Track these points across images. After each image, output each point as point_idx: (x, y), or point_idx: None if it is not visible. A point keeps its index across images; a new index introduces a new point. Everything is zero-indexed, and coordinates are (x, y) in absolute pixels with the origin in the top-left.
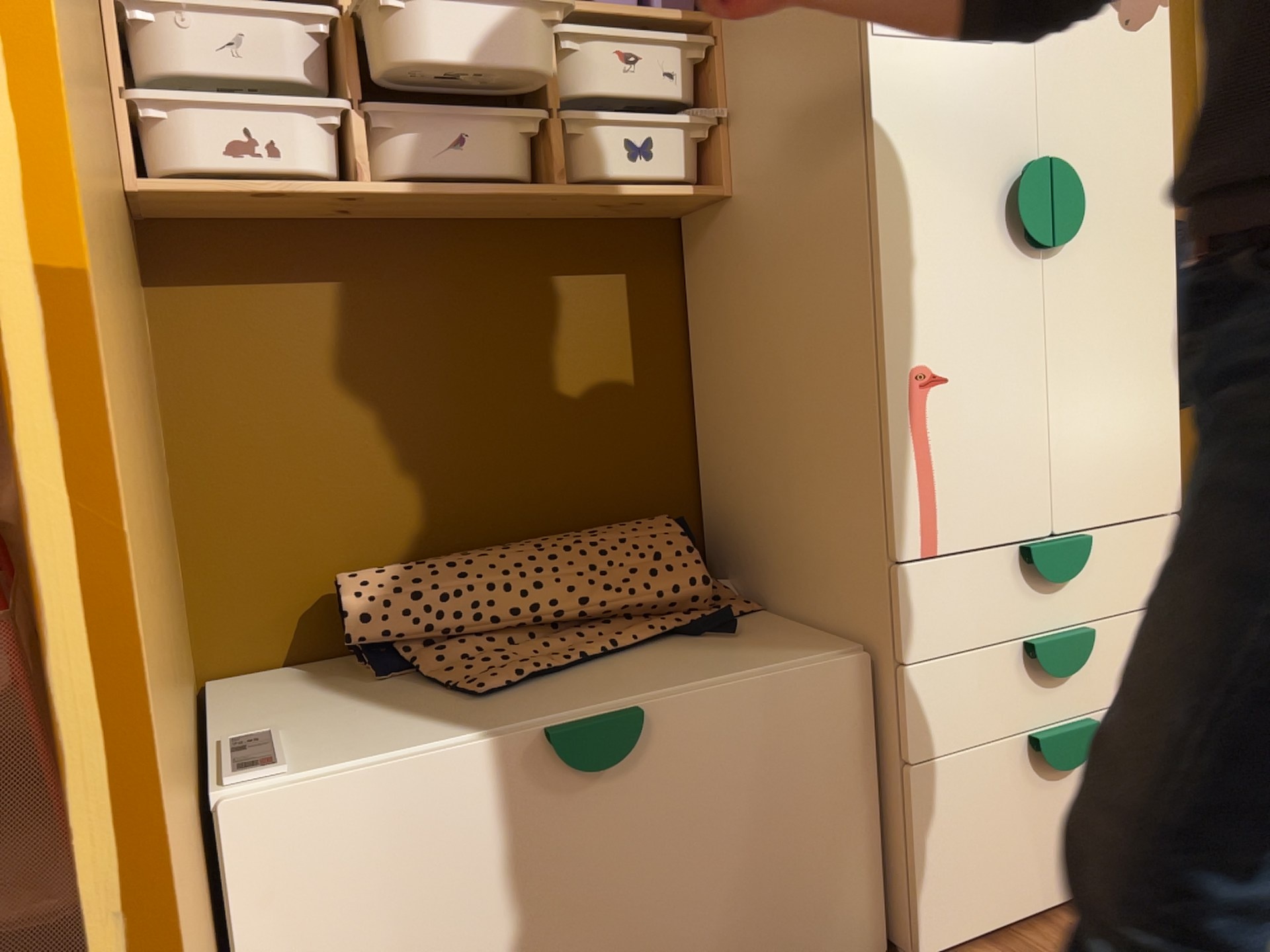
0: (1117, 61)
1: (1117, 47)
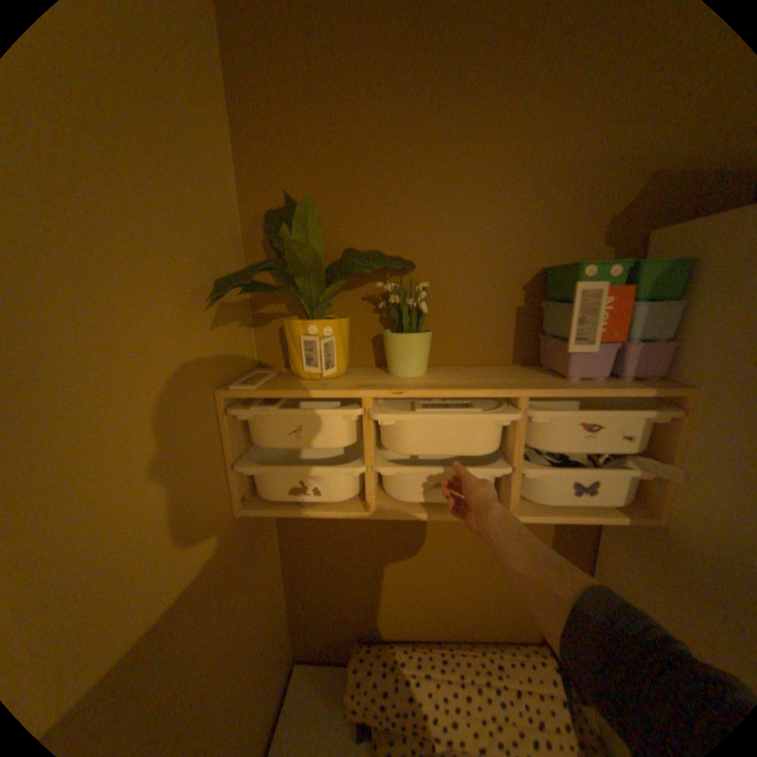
0: None
1: None
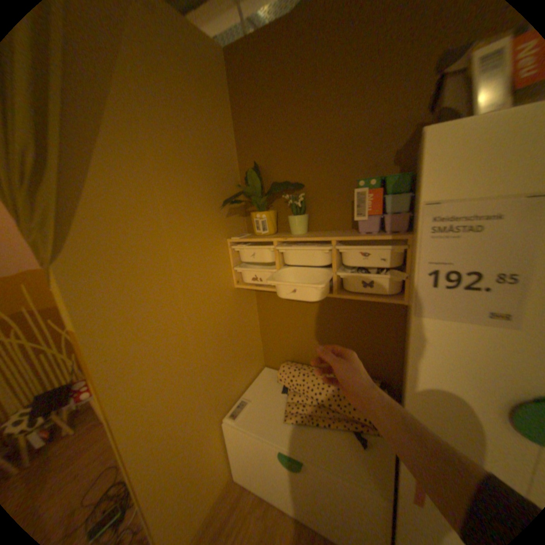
0: None
1: None
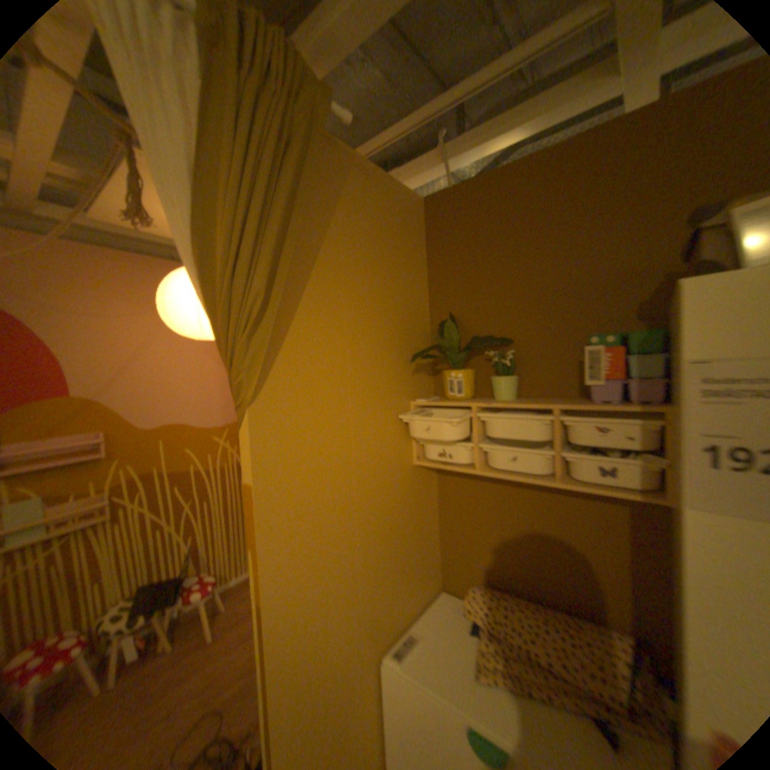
0: None
1: None
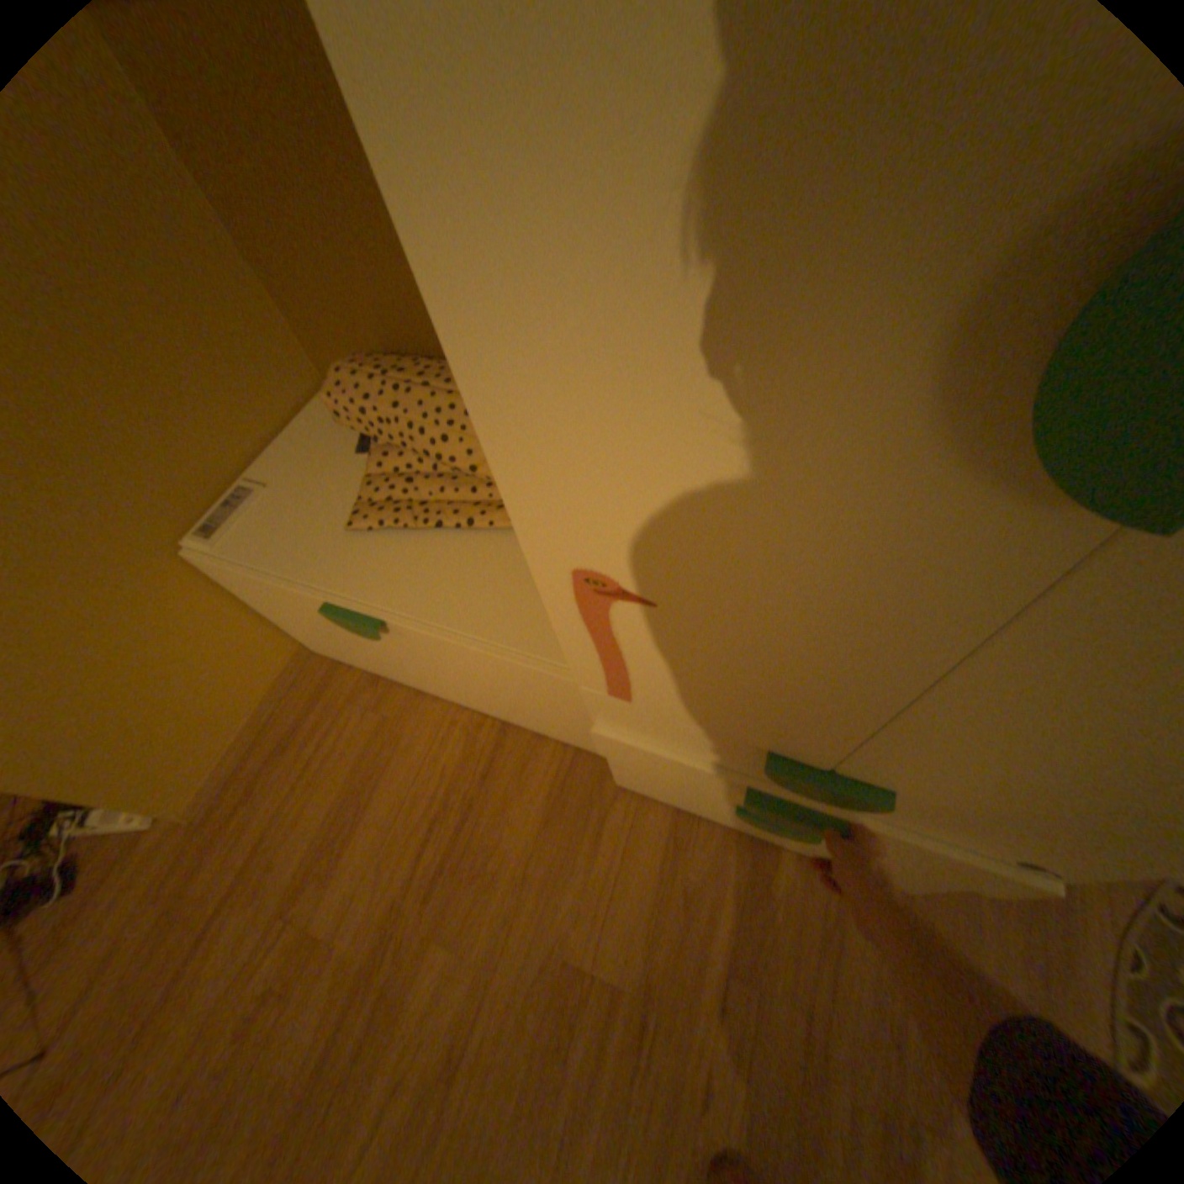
0: None
1: None
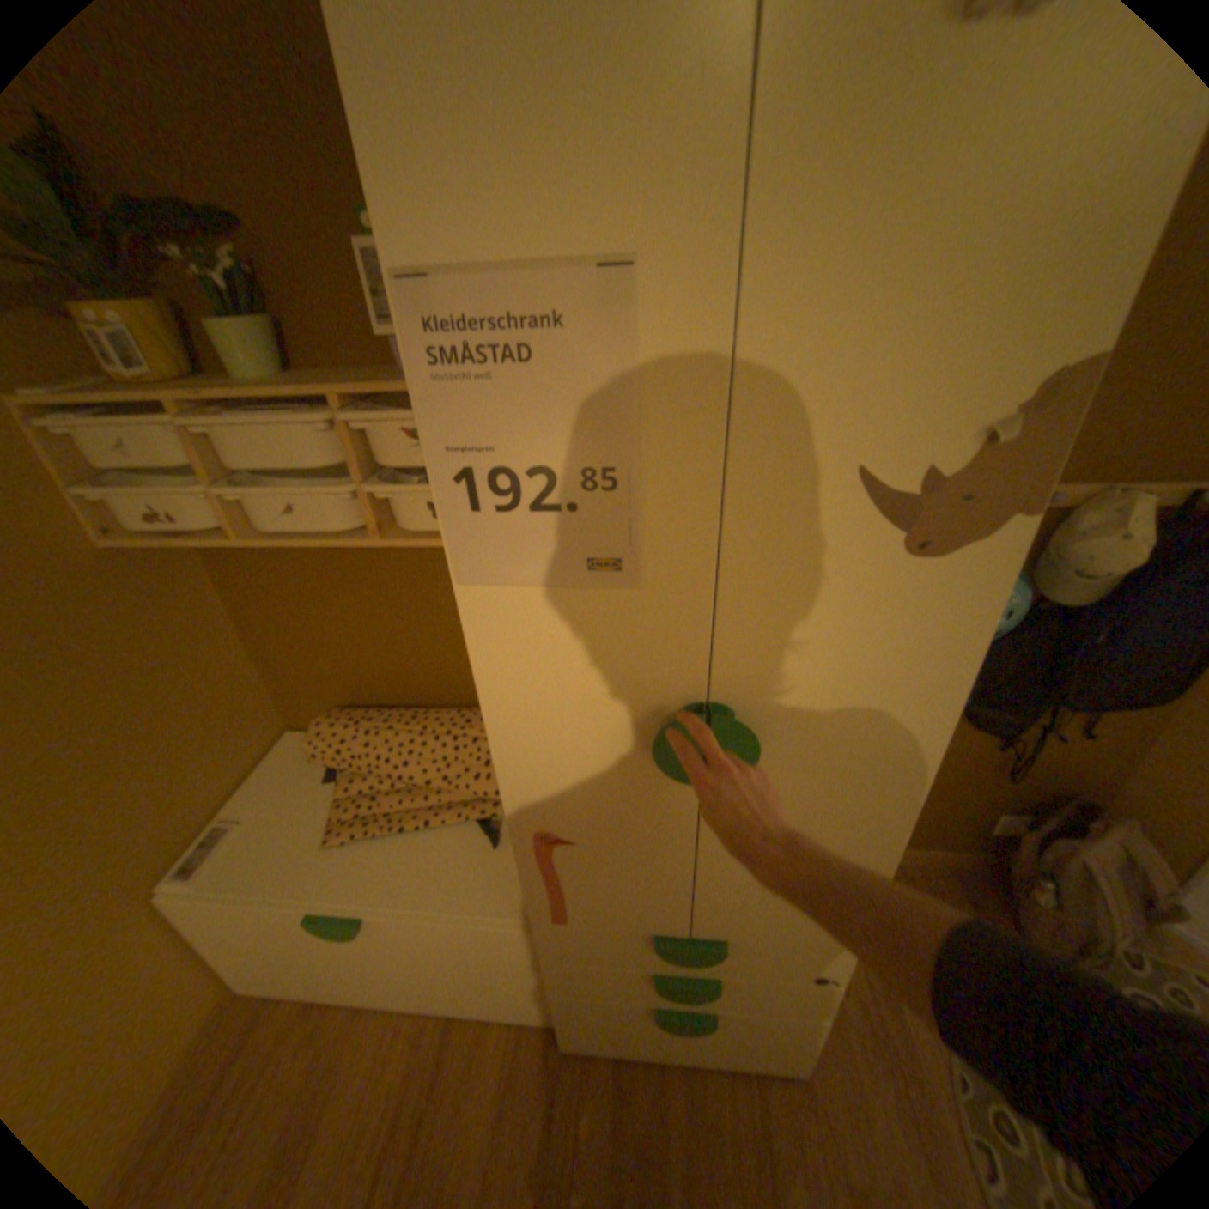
0: (881, 594)
1: (886, 578)
